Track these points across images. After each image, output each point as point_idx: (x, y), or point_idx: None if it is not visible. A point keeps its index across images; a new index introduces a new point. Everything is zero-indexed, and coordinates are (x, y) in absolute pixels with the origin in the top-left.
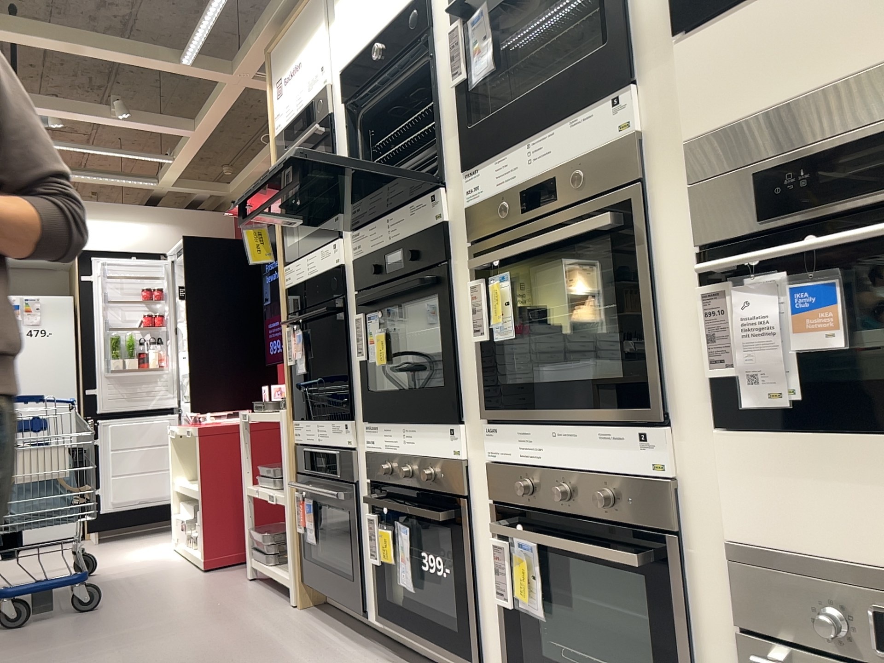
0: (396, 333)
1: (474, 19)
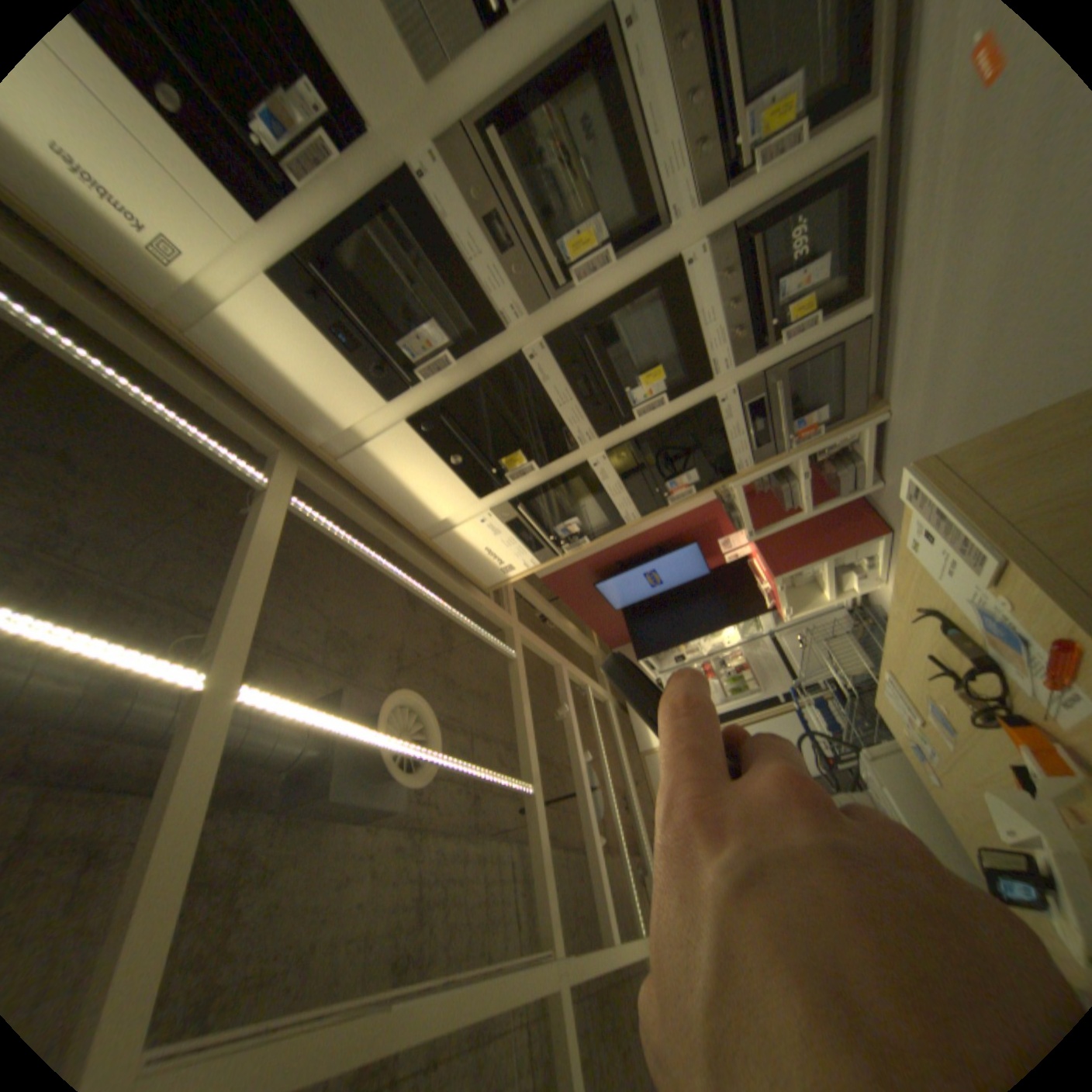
0: (639, 368)
1: (409, 349)
